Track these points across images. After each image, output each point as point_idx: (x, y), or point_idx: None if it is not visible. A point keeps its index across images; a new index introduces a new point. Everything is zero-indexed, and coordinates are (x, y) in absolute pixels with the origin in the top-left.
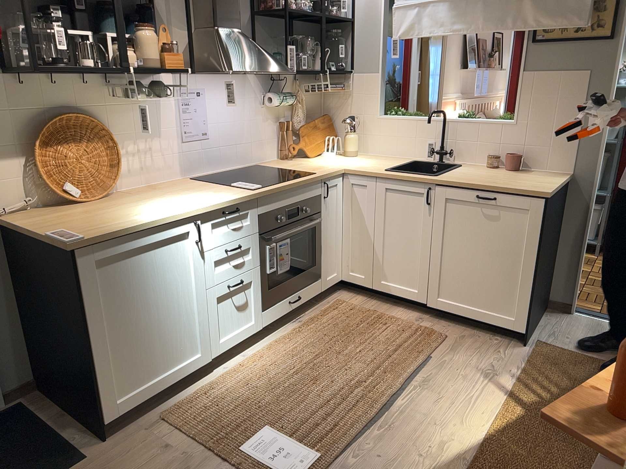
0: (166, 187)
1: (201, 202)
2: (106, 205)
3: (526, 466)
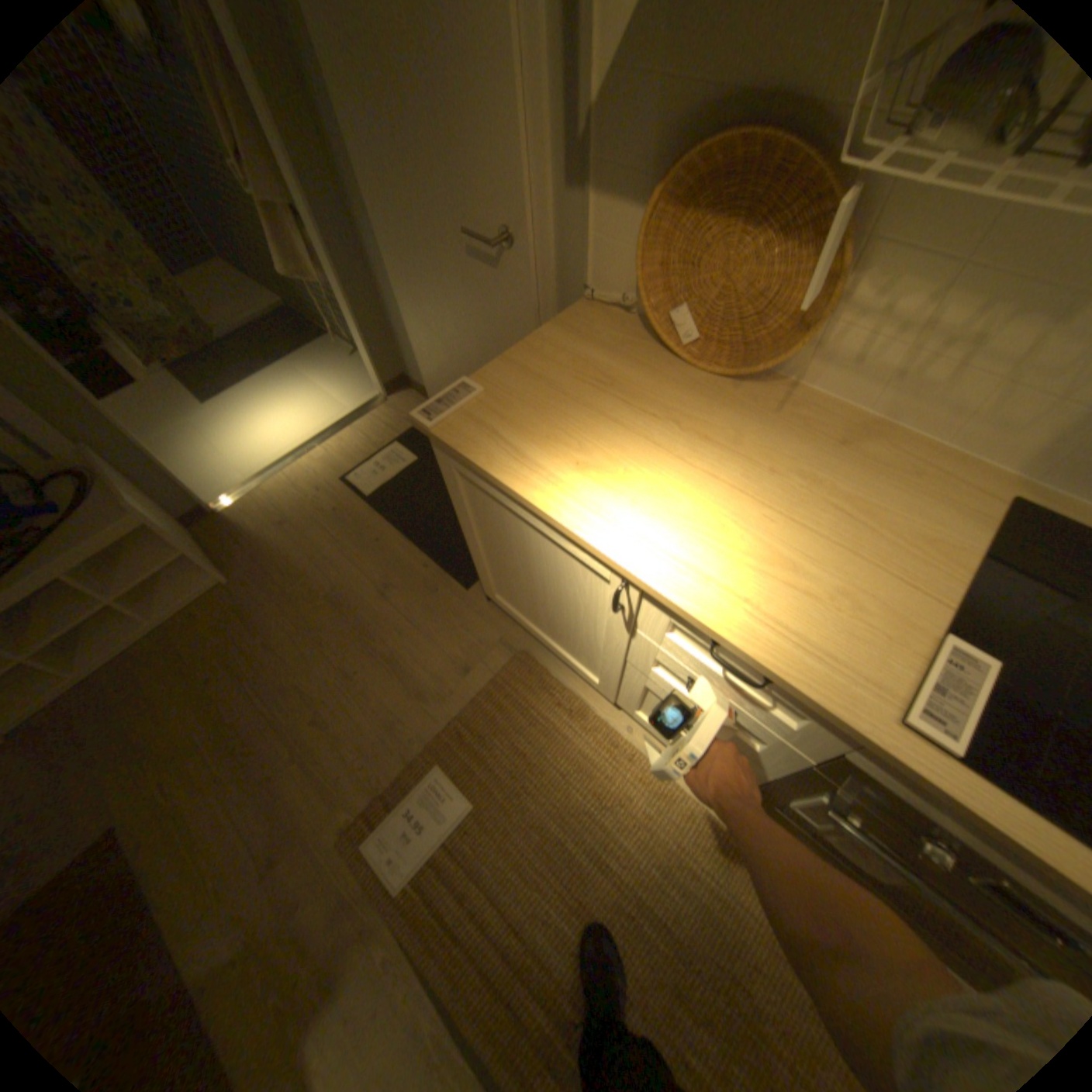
0: (881, 460)
1: (702, 575)
2: (668, 397)
3: None
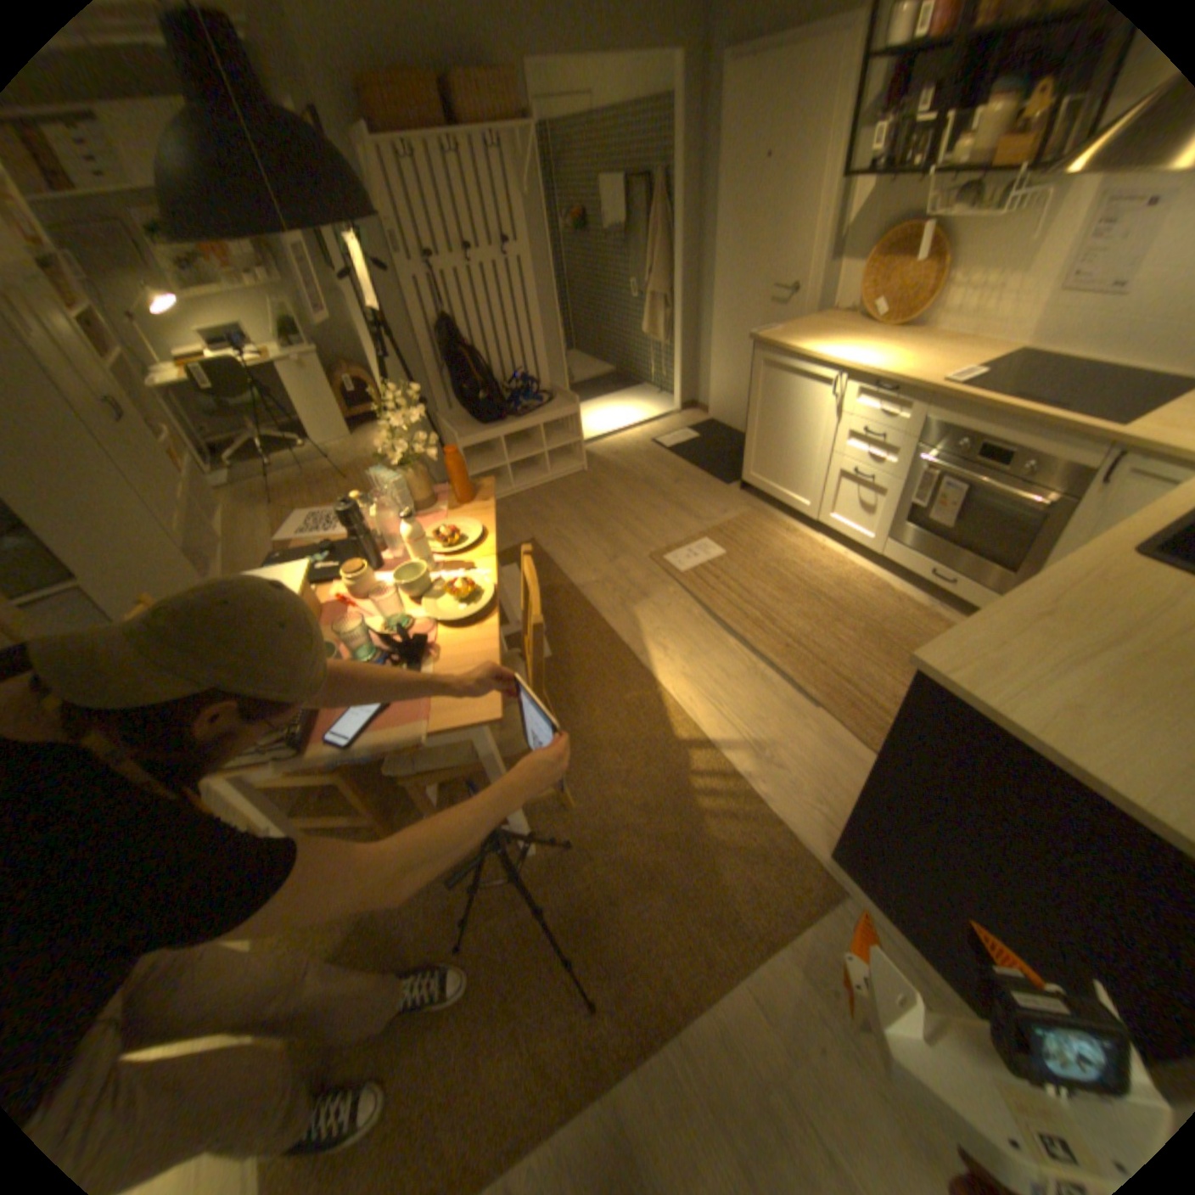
0: (963, 343)
1: (872, 361)
2: (867, 331)
3: (612, 689)
